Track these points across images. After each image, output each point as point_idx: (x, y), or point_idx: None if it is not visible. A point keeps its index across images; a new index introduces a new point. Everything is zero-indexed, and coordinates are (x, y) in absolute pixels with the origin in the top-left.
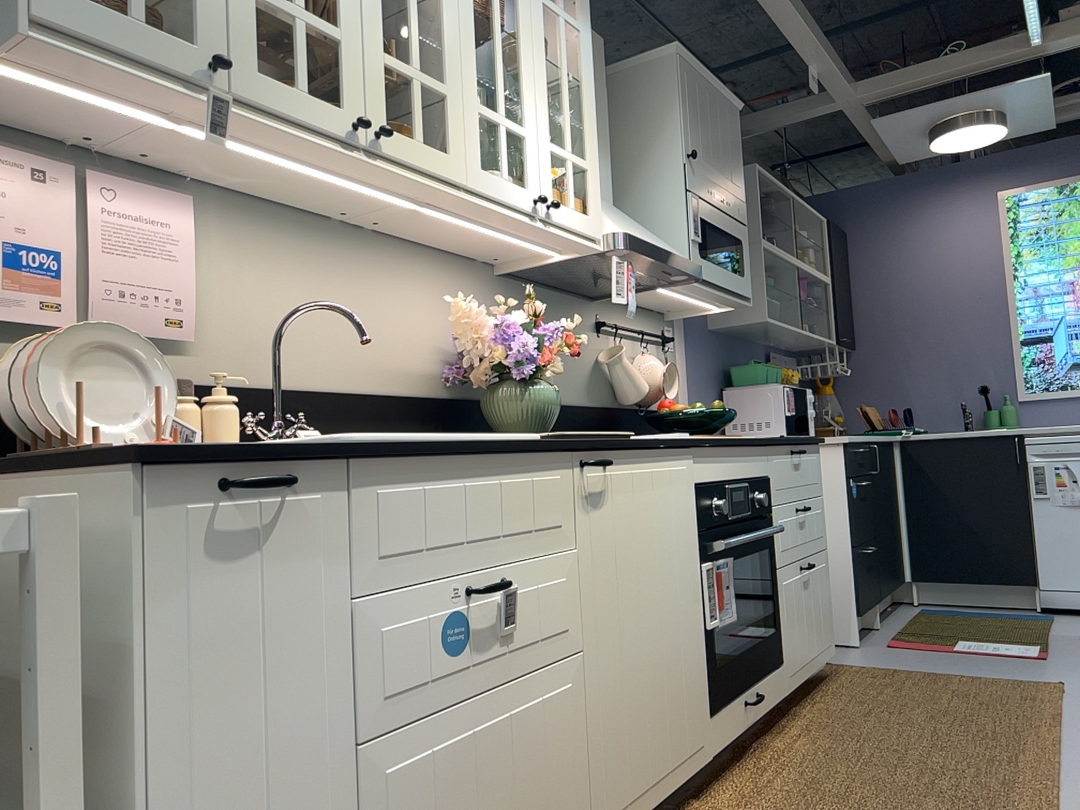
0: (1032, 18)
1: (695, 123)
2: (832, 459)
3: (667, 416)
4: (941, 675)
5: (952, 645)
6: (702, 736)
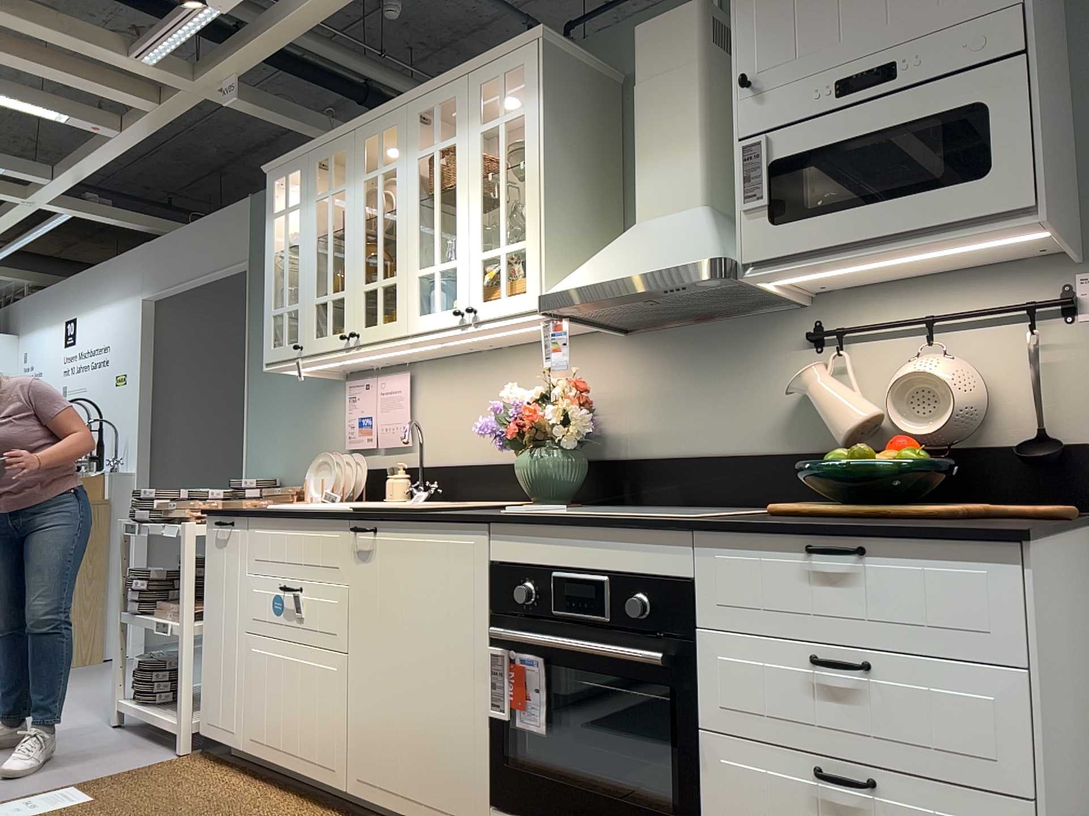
0: None
1: (768, 18)
2: None
3: (830, 467)
4: None
5: None
6: (469, 811)
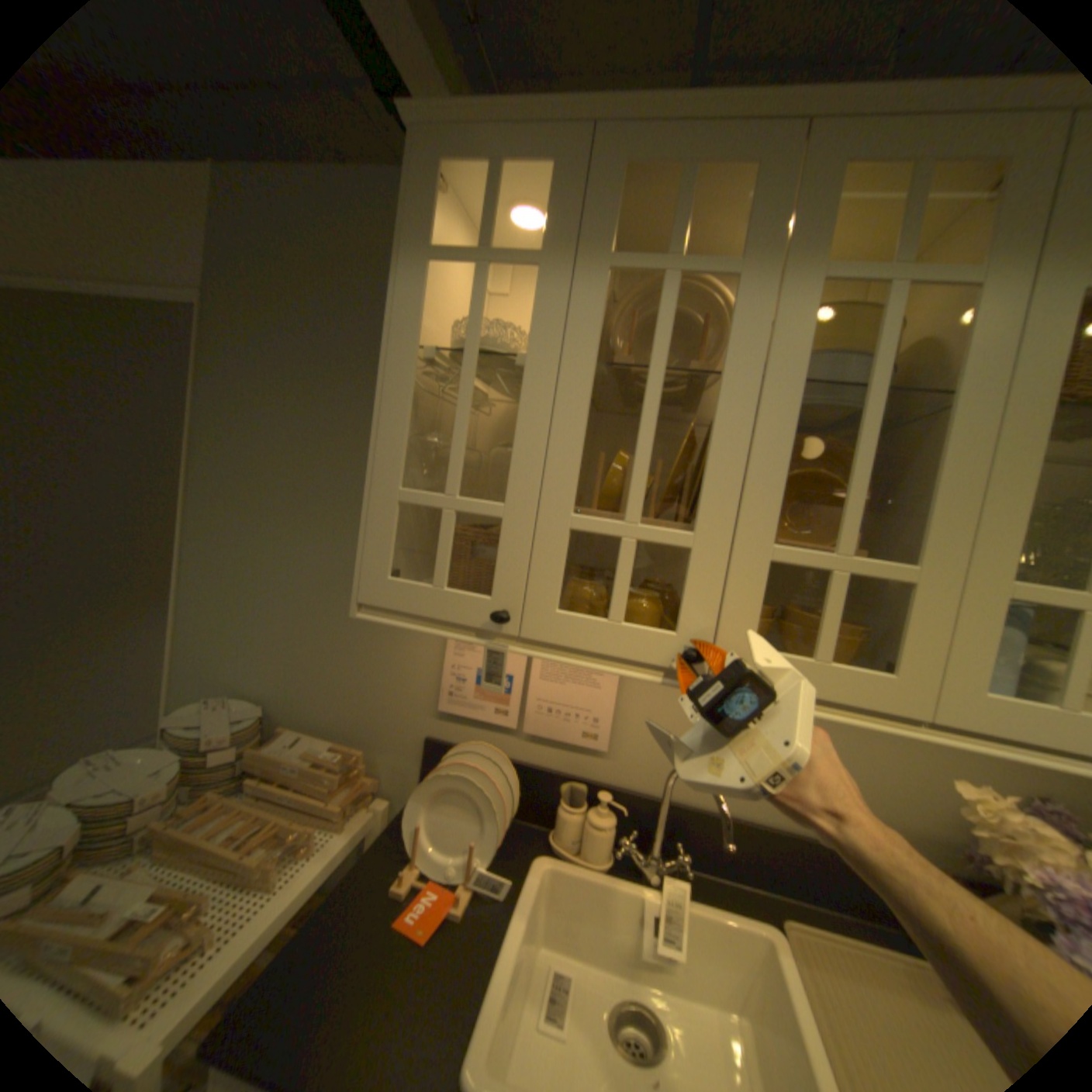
0: None
1: None
2: None
3: None
4: None
5: None
6: None
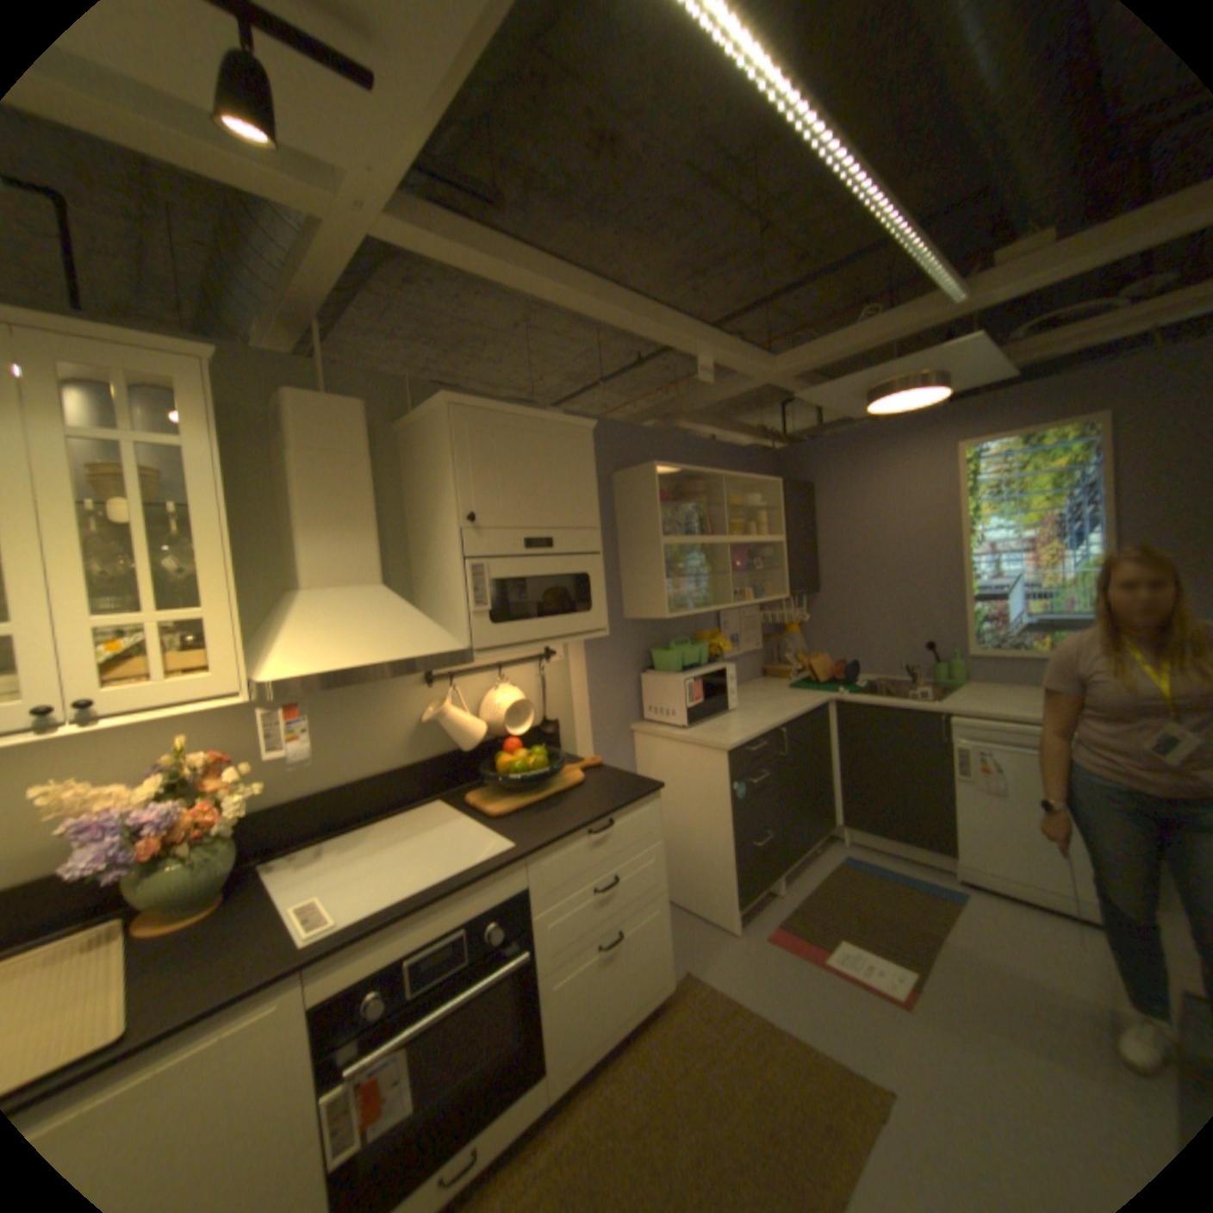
0: (945, 272)
1: (483, 475)
2: (718, 762)
3: (488, 770)
4: (774, 1038)
5: (830, 954)
6: None
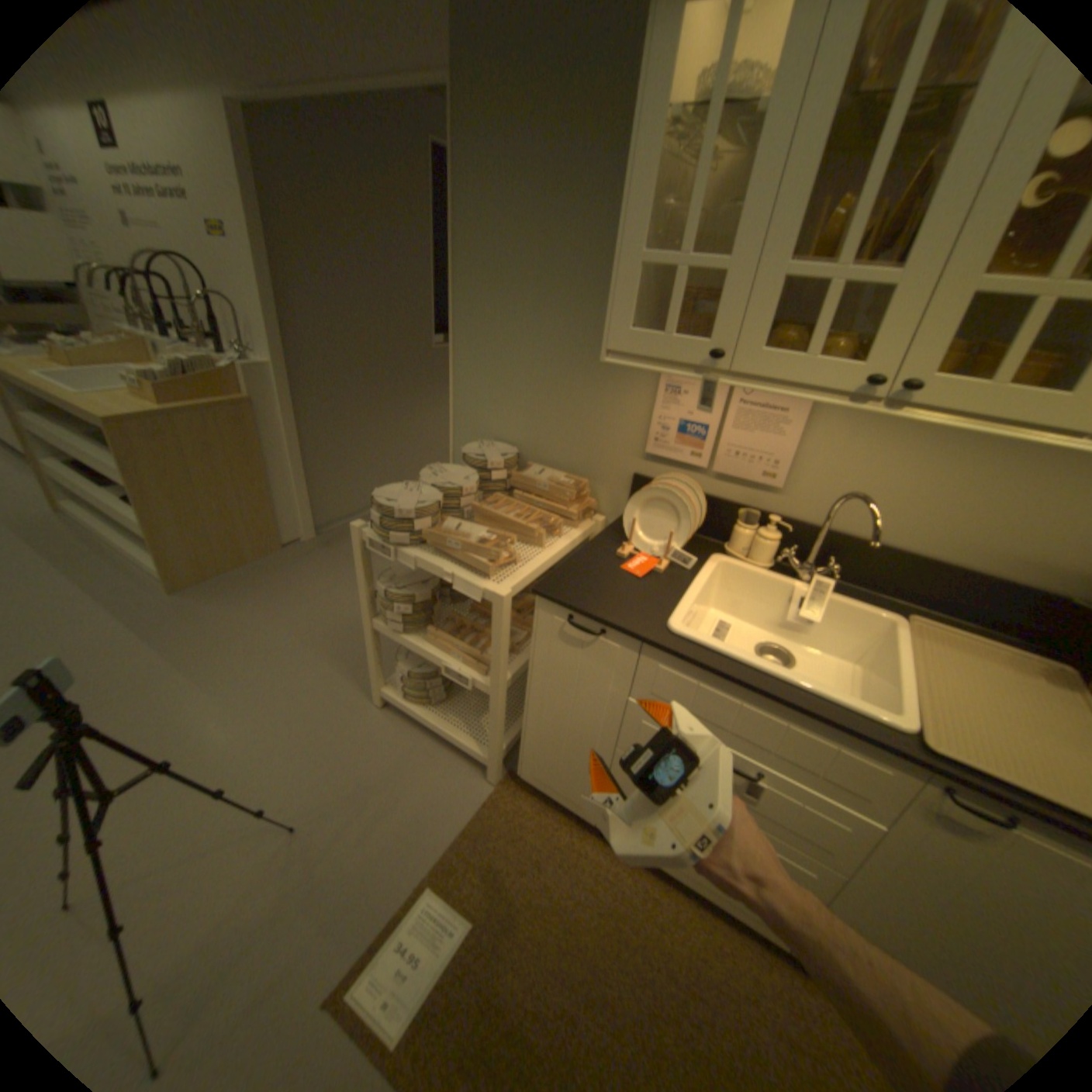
0: None
1: None
2: None
3: None
4: None
5: None
6: None
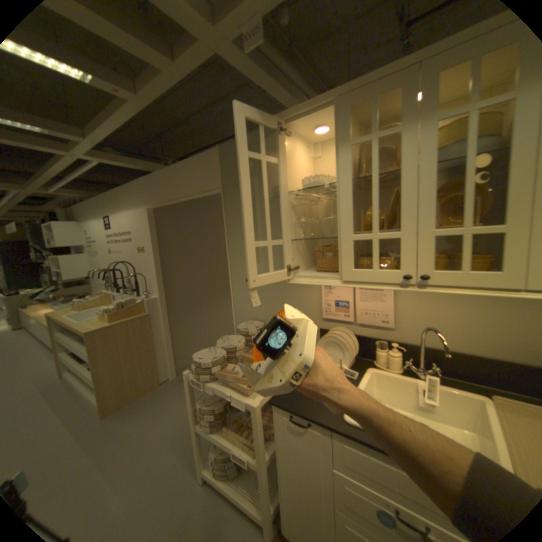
0: None
1: None
2: None
3: None
4: None
5: None
6: None
